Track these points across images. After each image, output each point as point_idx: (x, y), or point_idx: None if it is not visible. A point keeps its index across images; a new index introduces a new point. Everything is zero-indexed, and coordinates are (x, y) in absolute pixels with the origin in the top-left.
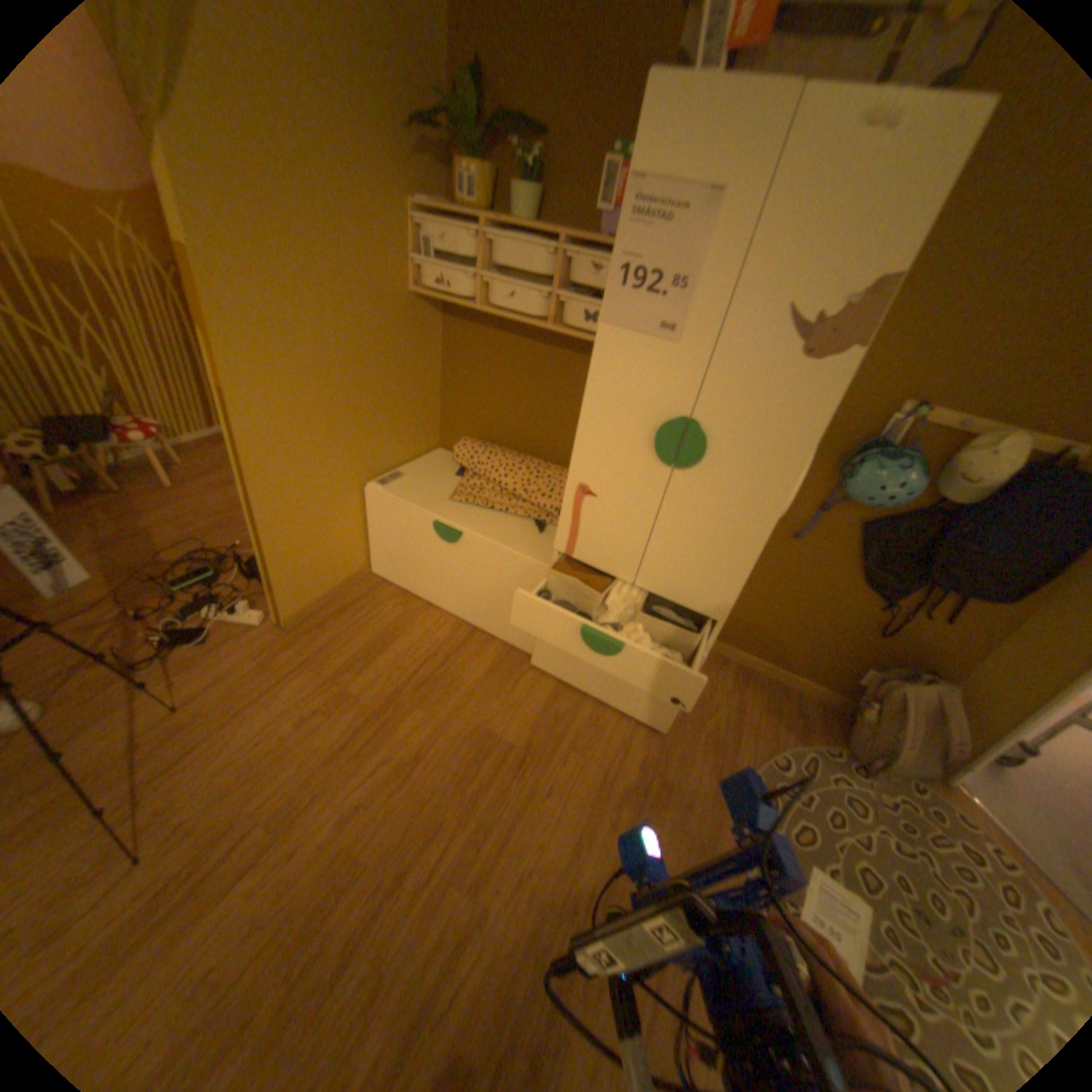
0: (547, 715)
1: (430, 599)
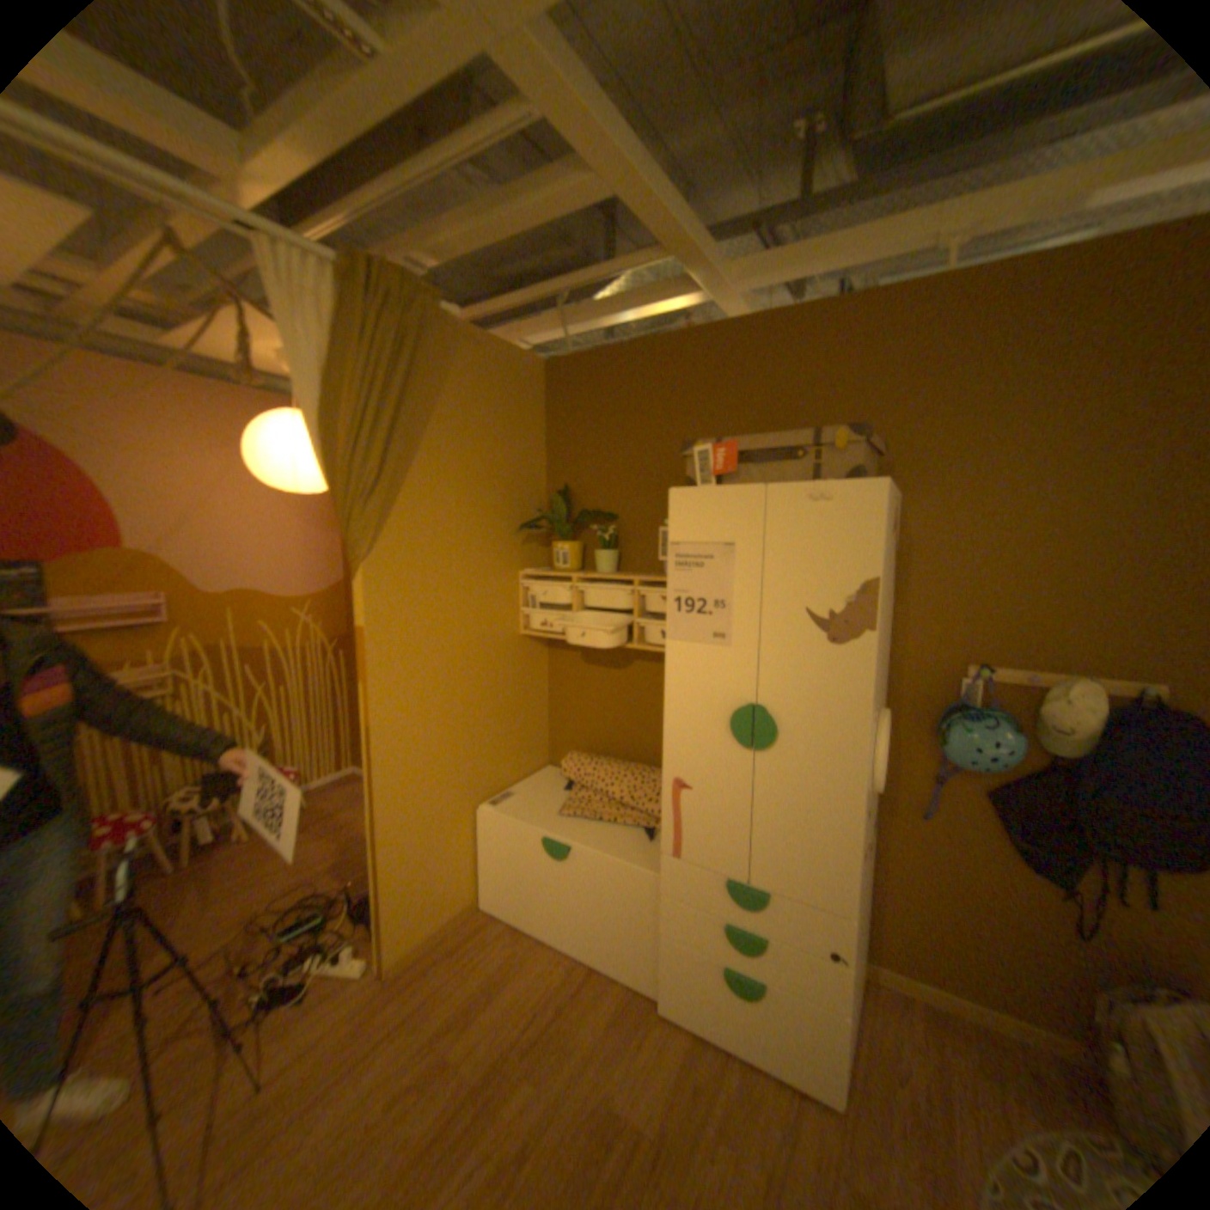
0: (684, 1088)
1: (542, 937)
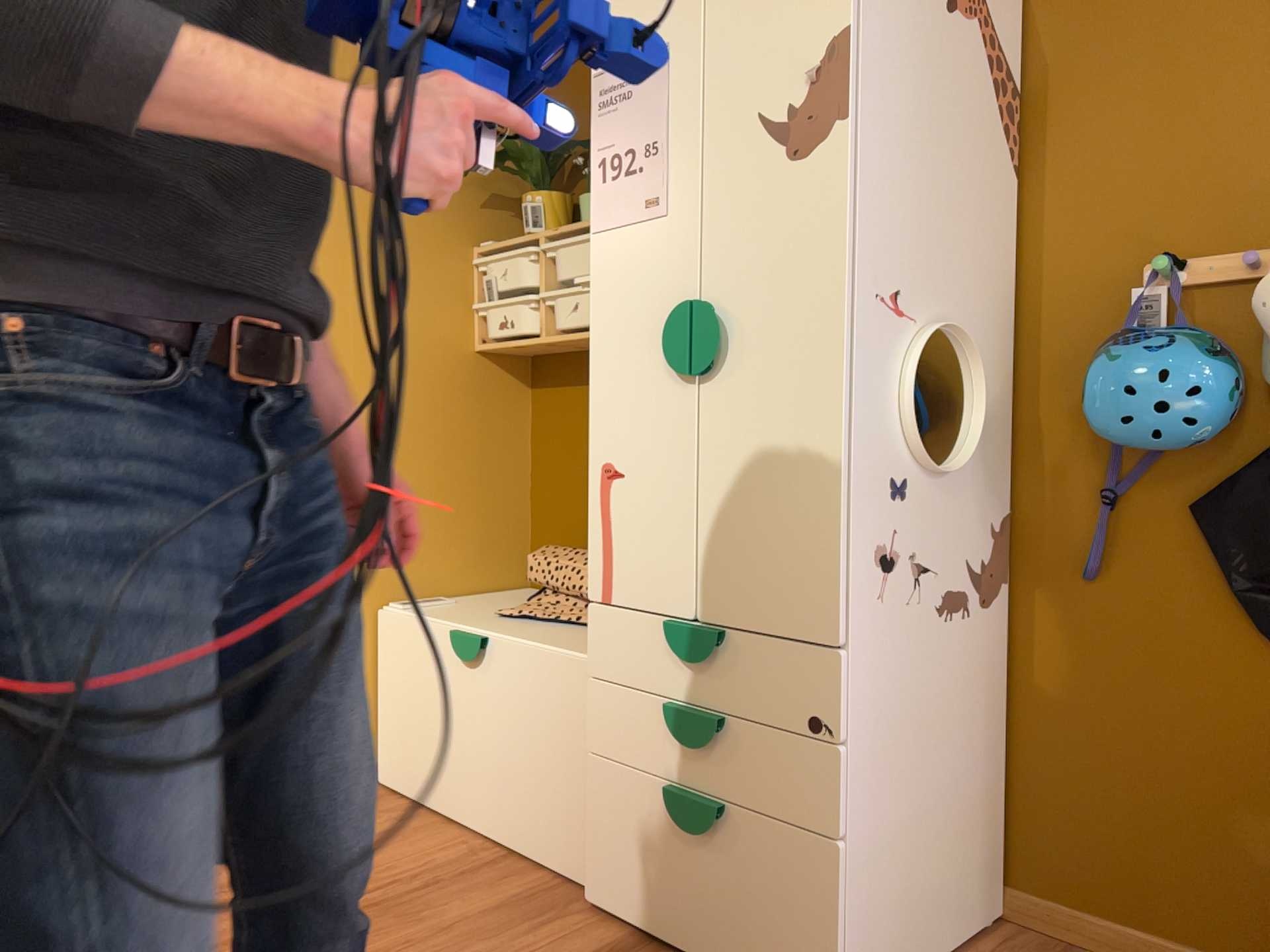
0: None
1: (447, 808)
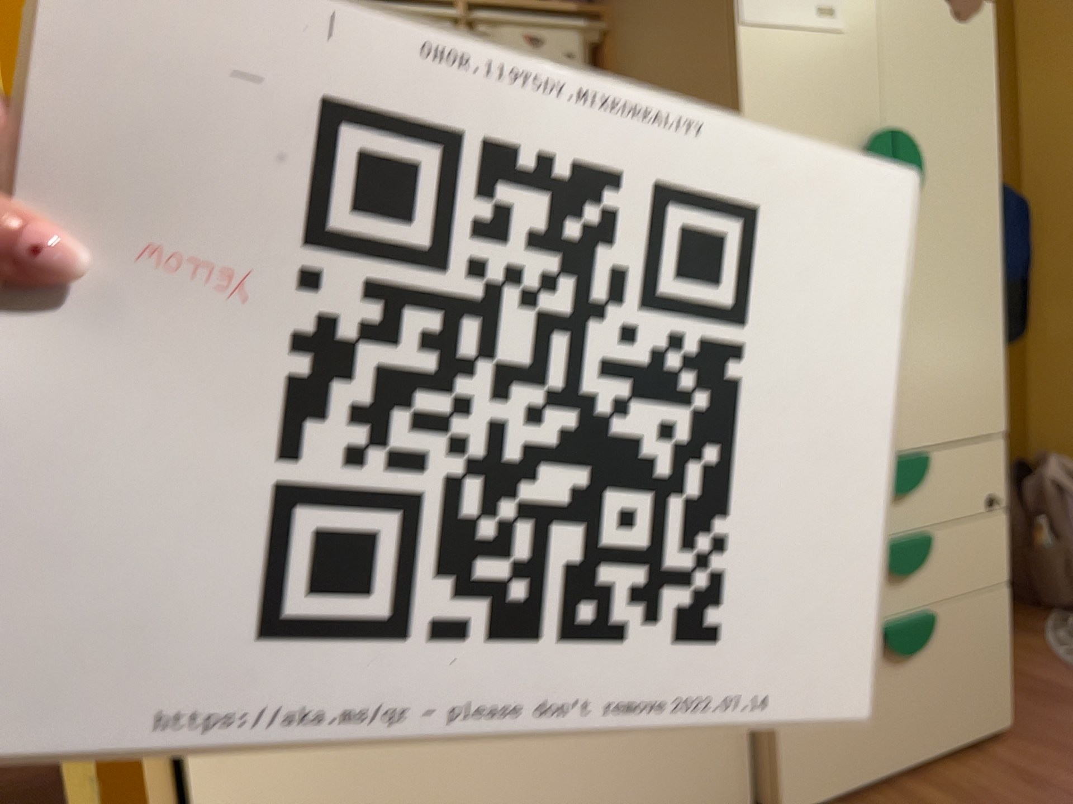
0: None
1: None
